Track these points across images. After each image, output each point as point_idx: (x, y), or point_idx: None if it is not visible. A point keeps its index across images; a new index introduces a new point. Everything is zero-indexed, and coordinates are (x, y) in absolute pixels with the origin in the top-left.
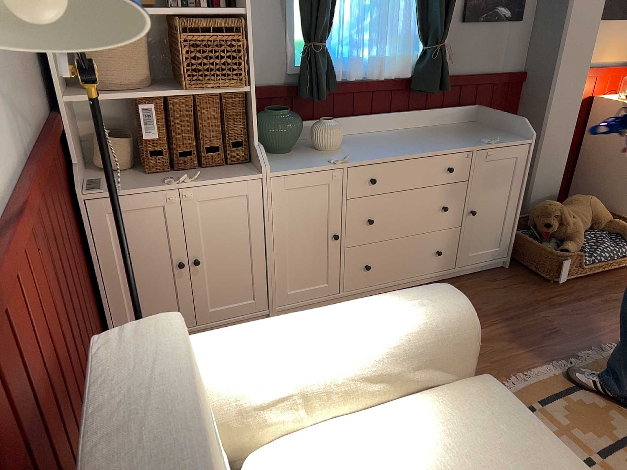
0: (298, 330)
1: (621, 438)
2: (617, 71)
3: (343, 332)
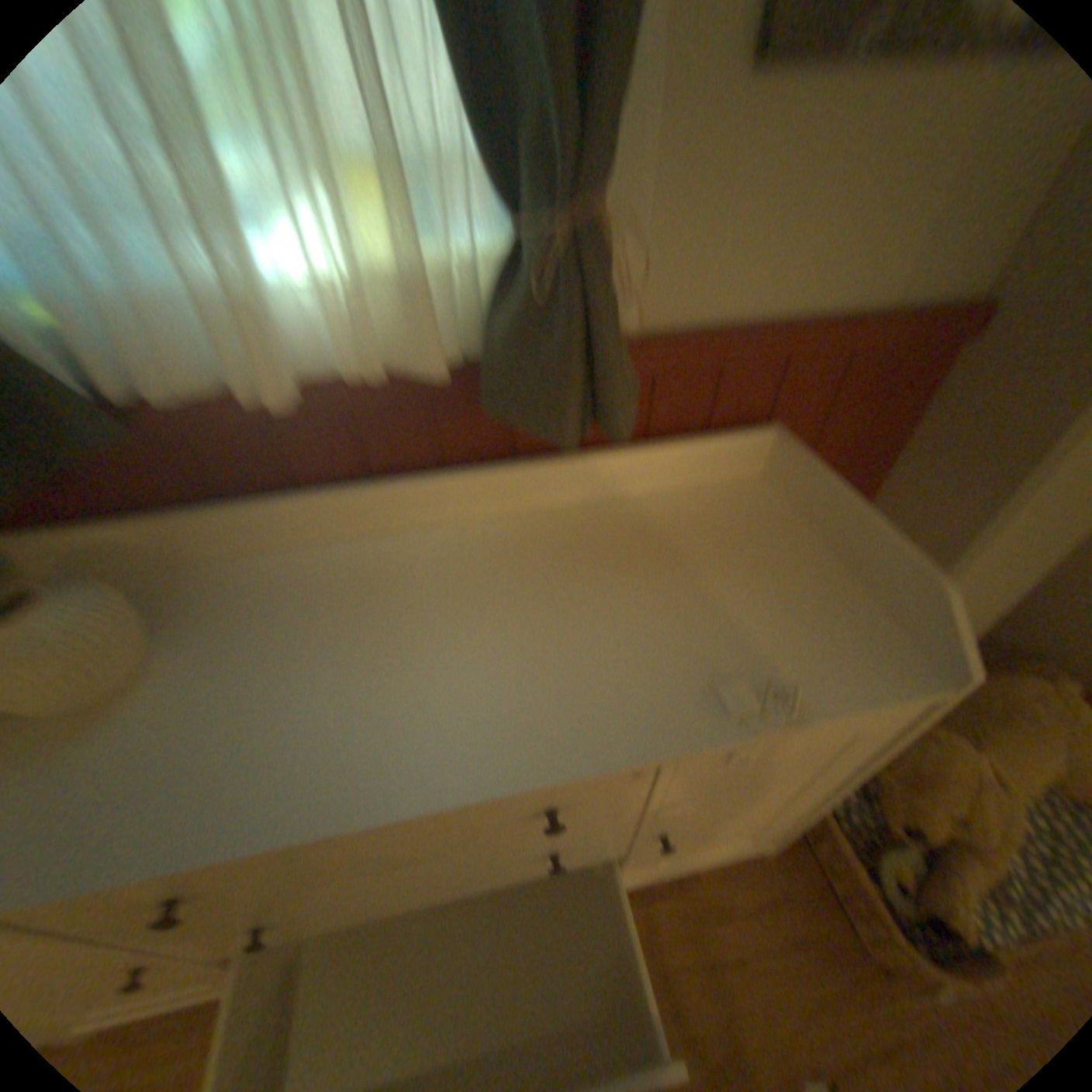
0: None
1: None
2: None
3: None
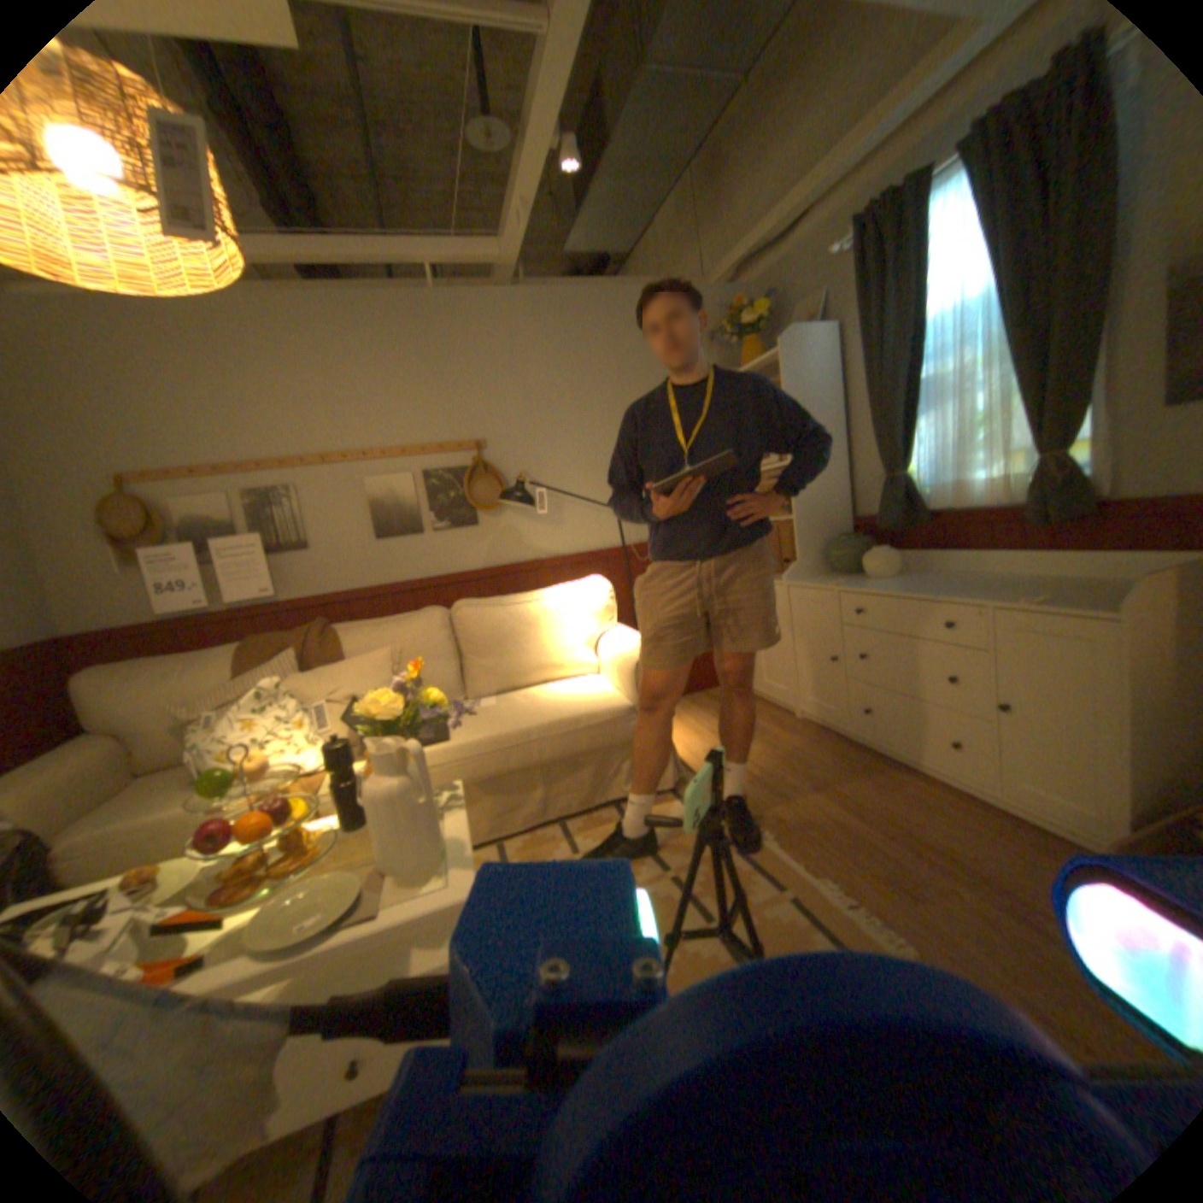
0: (618, 632)
1: (706, 903)
2: None
3: (617, 639)
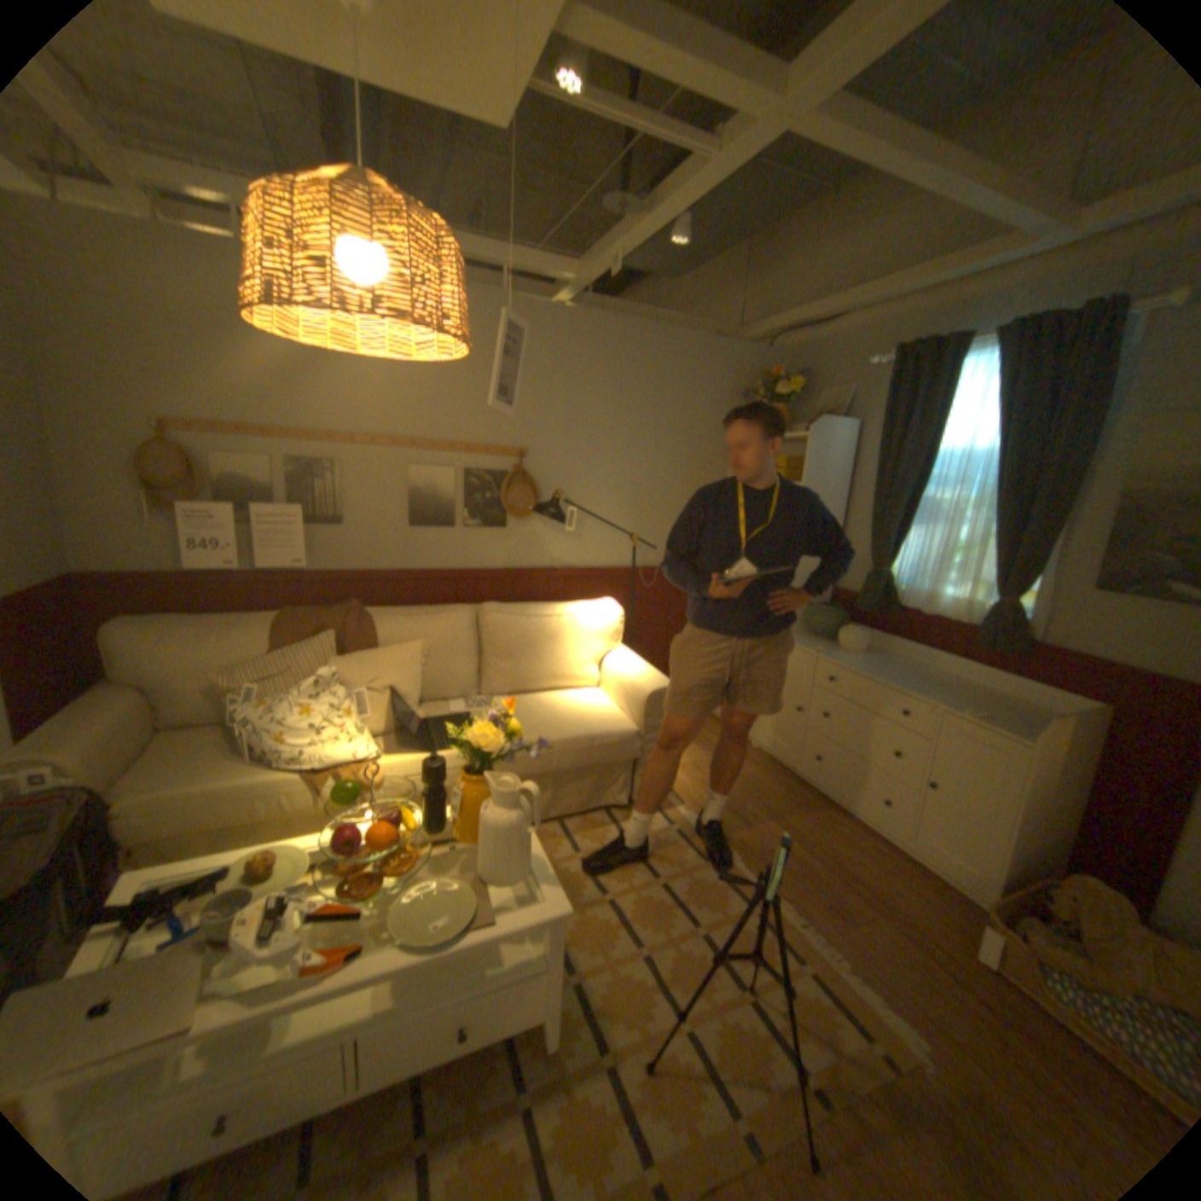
0: (623, 656)
1: (693, 912)
2: None
3: (624, 664)
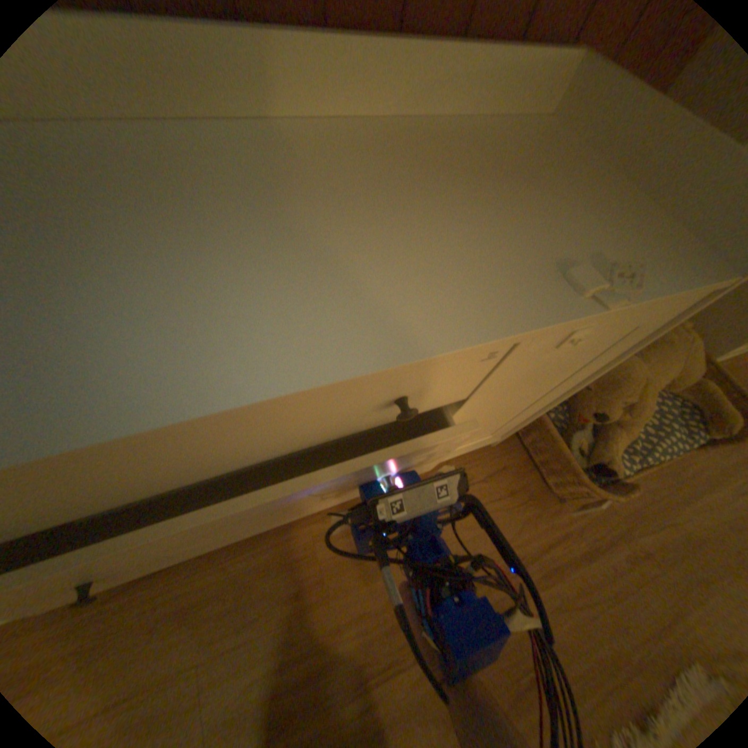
0: None
1: None
2: None
3: None
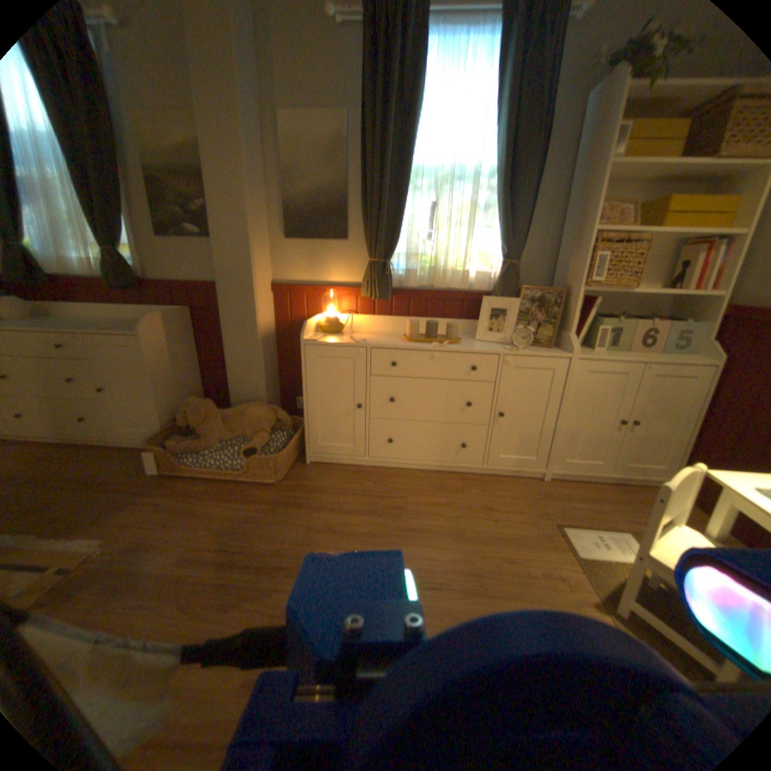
0: None
1: None
2: (343, 291)
3: None
